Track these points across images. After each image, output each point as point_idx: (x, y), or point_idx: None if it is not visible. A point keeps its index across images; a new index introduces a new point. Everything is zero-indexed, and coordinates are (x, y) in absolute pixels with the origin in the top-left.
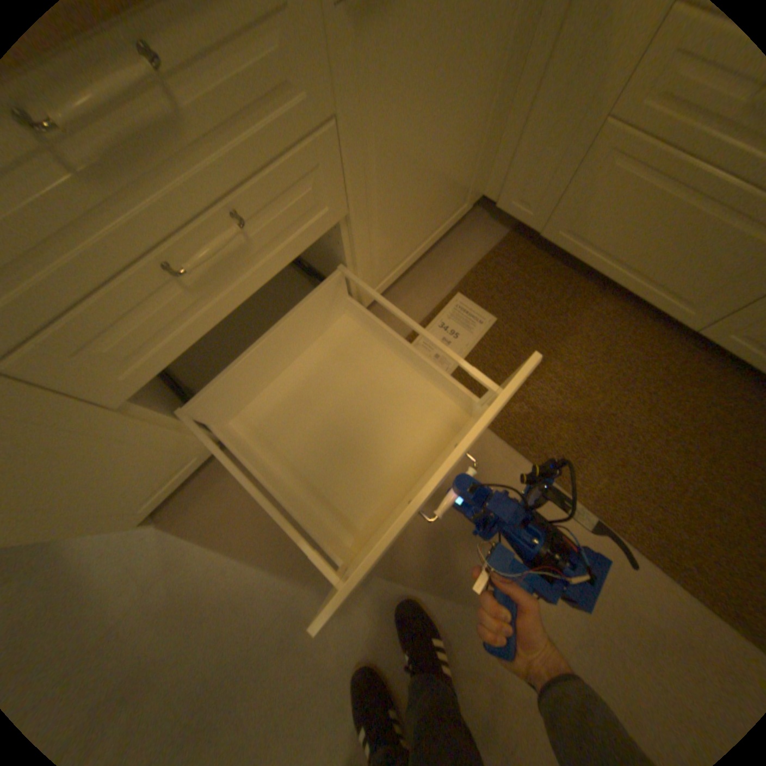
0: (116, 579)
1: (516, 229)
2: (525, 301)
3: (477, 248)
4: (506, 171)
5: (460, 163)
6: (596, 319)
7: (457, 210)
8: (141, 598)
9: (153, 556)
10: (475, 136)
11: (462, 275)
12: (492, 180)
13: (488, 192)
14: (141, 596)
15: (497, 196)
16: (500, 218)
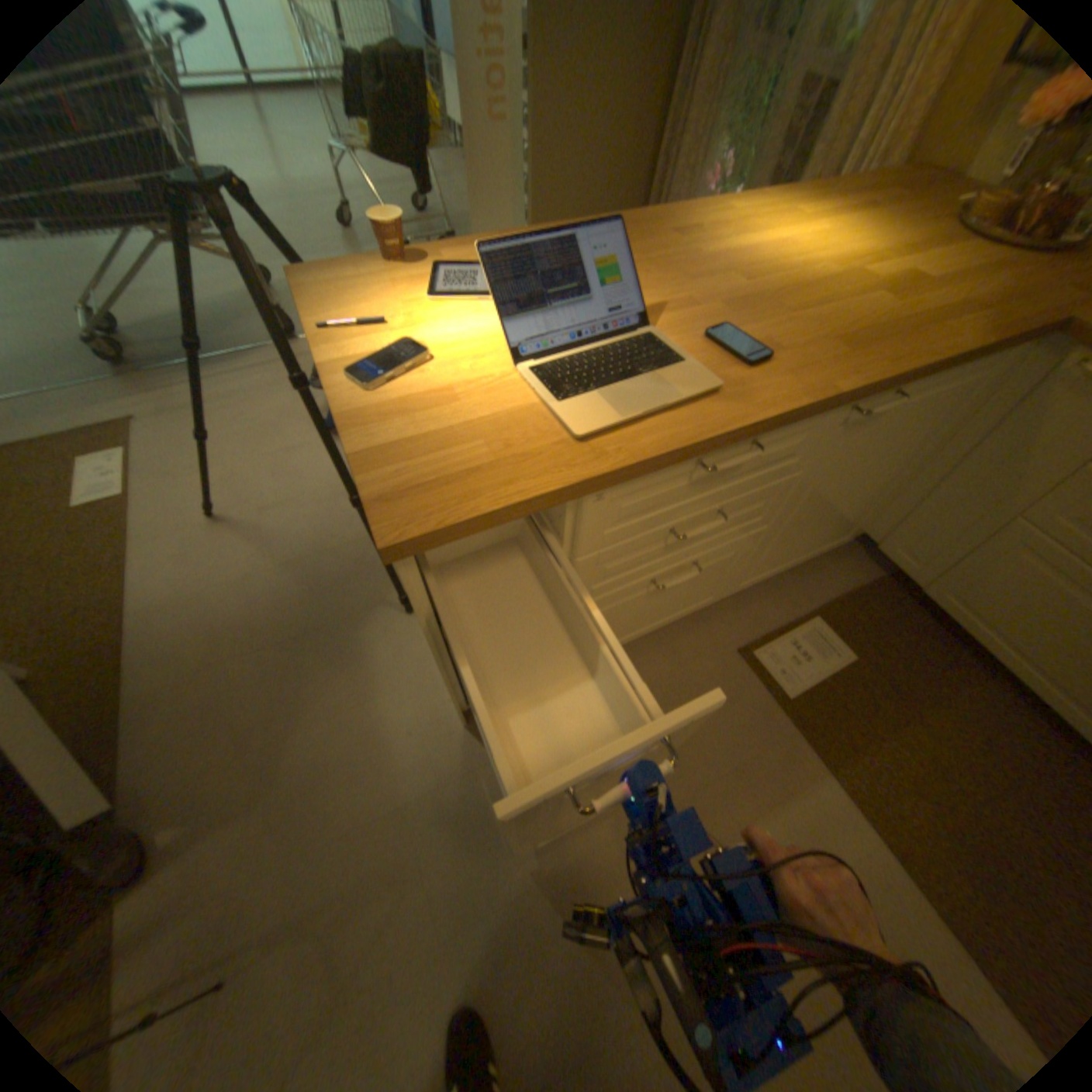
0: (417, 762)
1: (895, 576)
2: (894, 652)
3: (848, 579)
4: (899, 521)
5: (861, 506)
6: (978, 701)
7: (839, 540)
8: (434, 791)
9: (456, 756)
10: (883, 490)
11: (826, 601)
12: (882, 523)
13: (873, 532)
14: (435, 789)
15: (882, 539)
16: (878, 559)
